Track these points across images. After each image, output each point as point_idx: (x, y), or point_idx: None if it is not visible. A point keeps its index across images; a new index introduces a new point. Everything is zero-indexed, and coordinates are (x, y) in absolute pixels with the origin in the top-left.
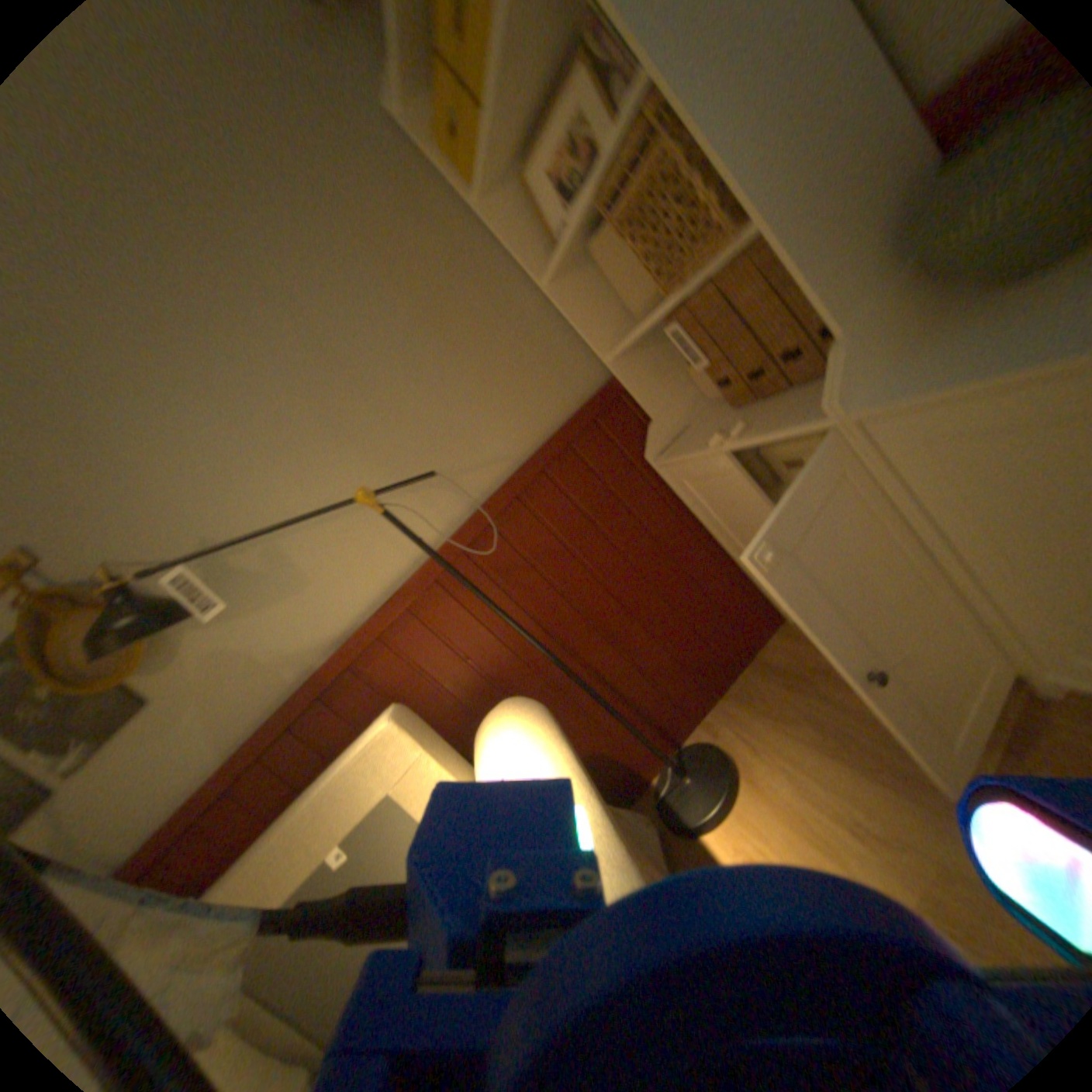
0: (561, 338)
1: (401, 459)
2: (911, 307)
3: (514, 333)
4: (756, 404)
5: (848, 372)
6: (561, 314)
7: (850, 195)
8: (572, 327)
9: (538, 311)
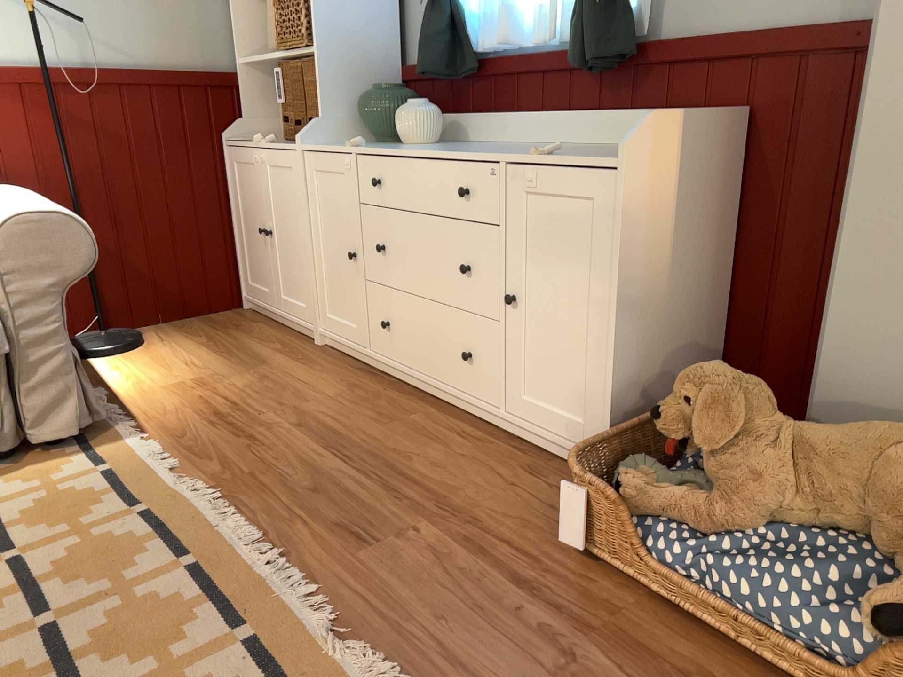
0: (220, 31)
1: (59, 2)
2: (349, 132)
3: (192, 2)
4: (289, 143)
5: (309, 133)
6: (229, 19)
7: (352, 74)
8: (231, 32)
9: (217, 5)
